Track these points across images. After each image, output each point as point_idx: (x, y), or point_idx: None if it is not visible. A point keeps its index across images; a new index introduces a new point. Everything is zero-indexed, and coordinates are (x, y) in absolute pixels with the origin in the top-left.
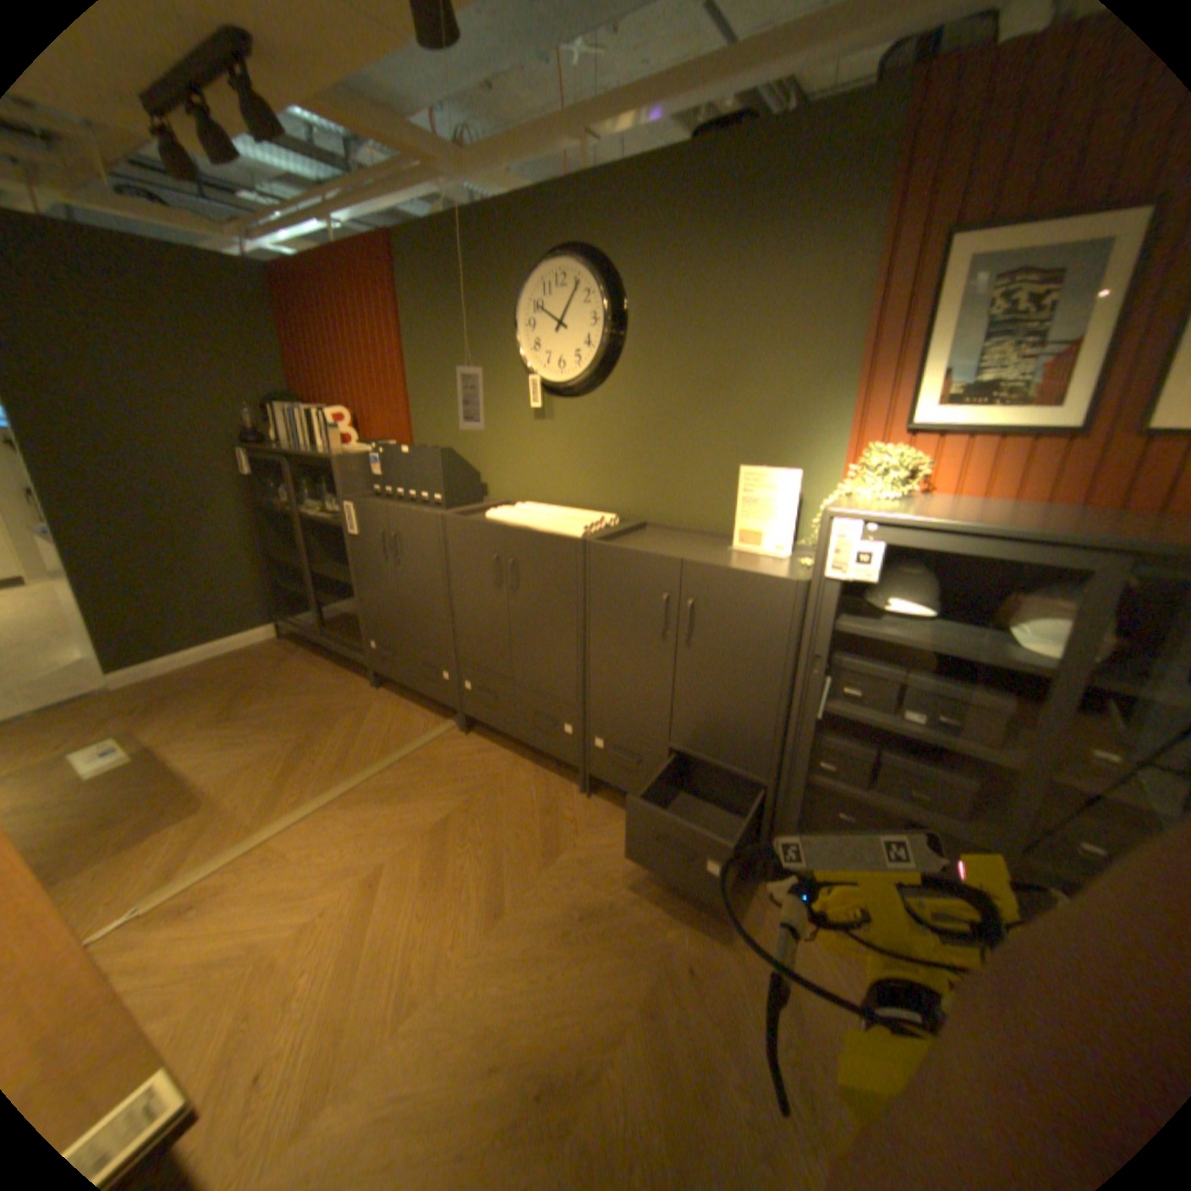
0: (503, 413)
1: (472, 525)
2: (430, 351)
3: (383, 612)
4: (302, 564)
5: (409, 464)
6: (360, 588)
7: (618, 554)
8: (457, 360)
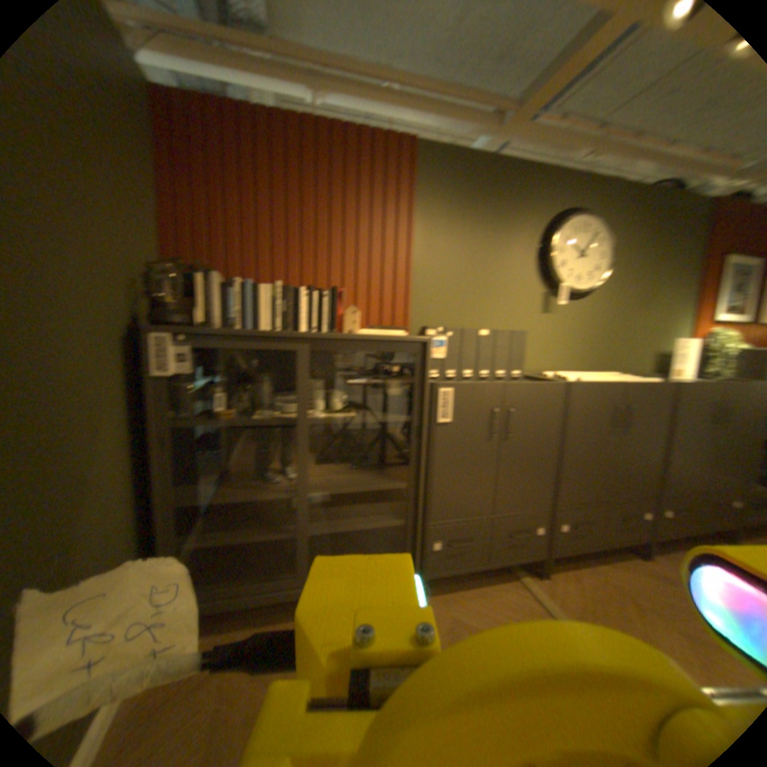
0: (514, 306)
1: (599, 386)
2: (445, 250)
3: (465, 499)
4: (271, 494)
5: (484, 345)
6: (430, 484)
7: (698, 386)
8: (475, 262)
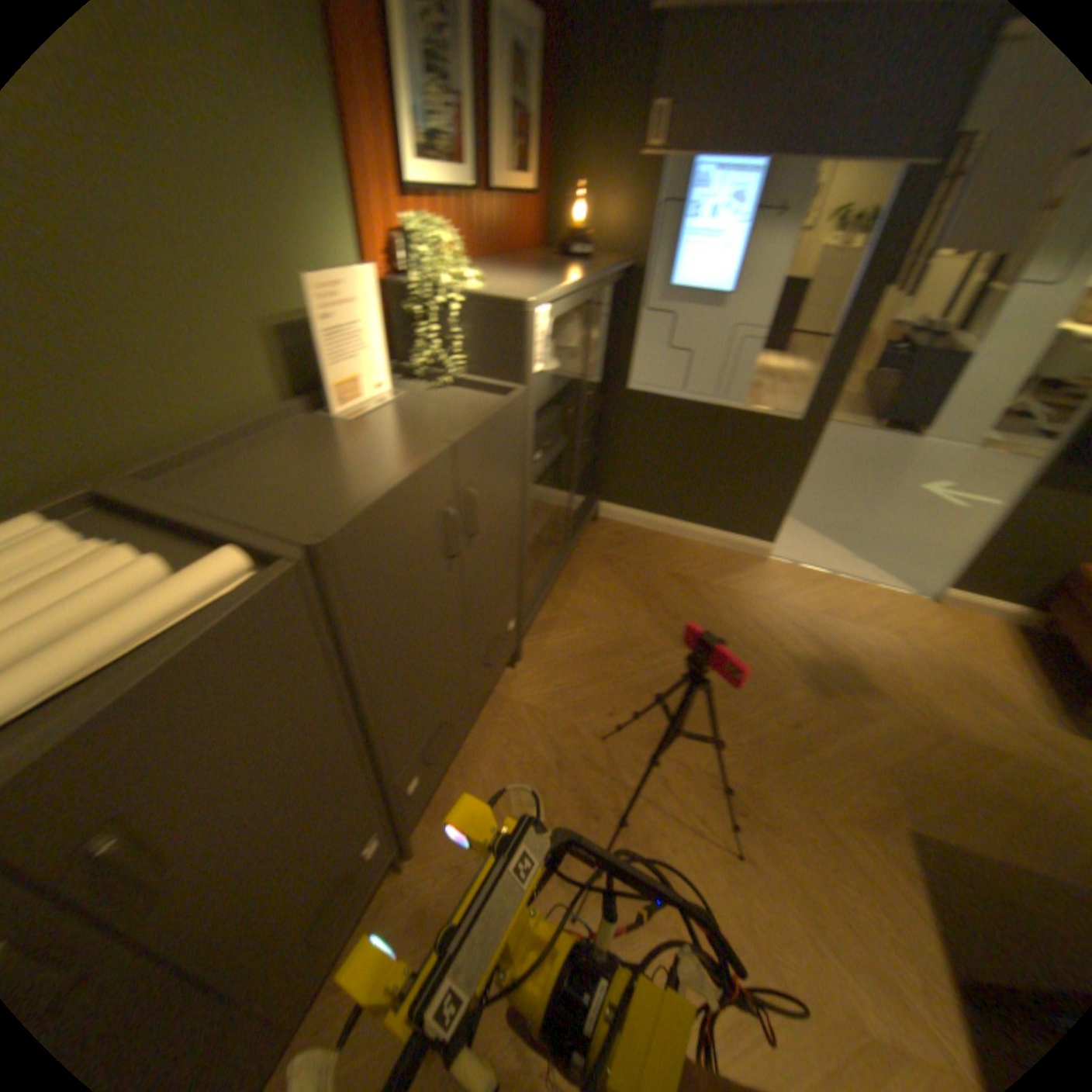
0: None
1: None
2: None
3: None
4: None
5: None
6: None
7: (386, 507)
8: None
